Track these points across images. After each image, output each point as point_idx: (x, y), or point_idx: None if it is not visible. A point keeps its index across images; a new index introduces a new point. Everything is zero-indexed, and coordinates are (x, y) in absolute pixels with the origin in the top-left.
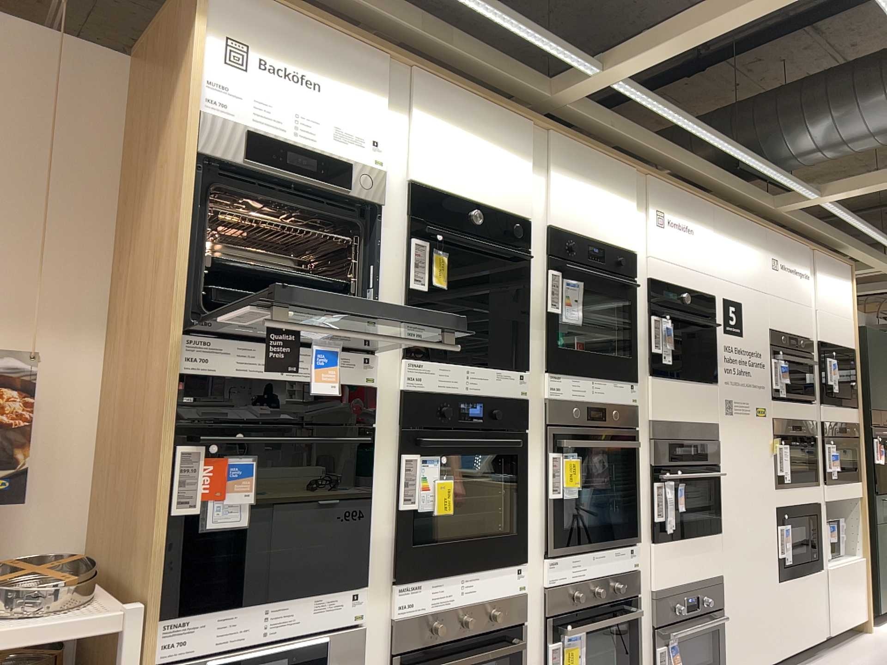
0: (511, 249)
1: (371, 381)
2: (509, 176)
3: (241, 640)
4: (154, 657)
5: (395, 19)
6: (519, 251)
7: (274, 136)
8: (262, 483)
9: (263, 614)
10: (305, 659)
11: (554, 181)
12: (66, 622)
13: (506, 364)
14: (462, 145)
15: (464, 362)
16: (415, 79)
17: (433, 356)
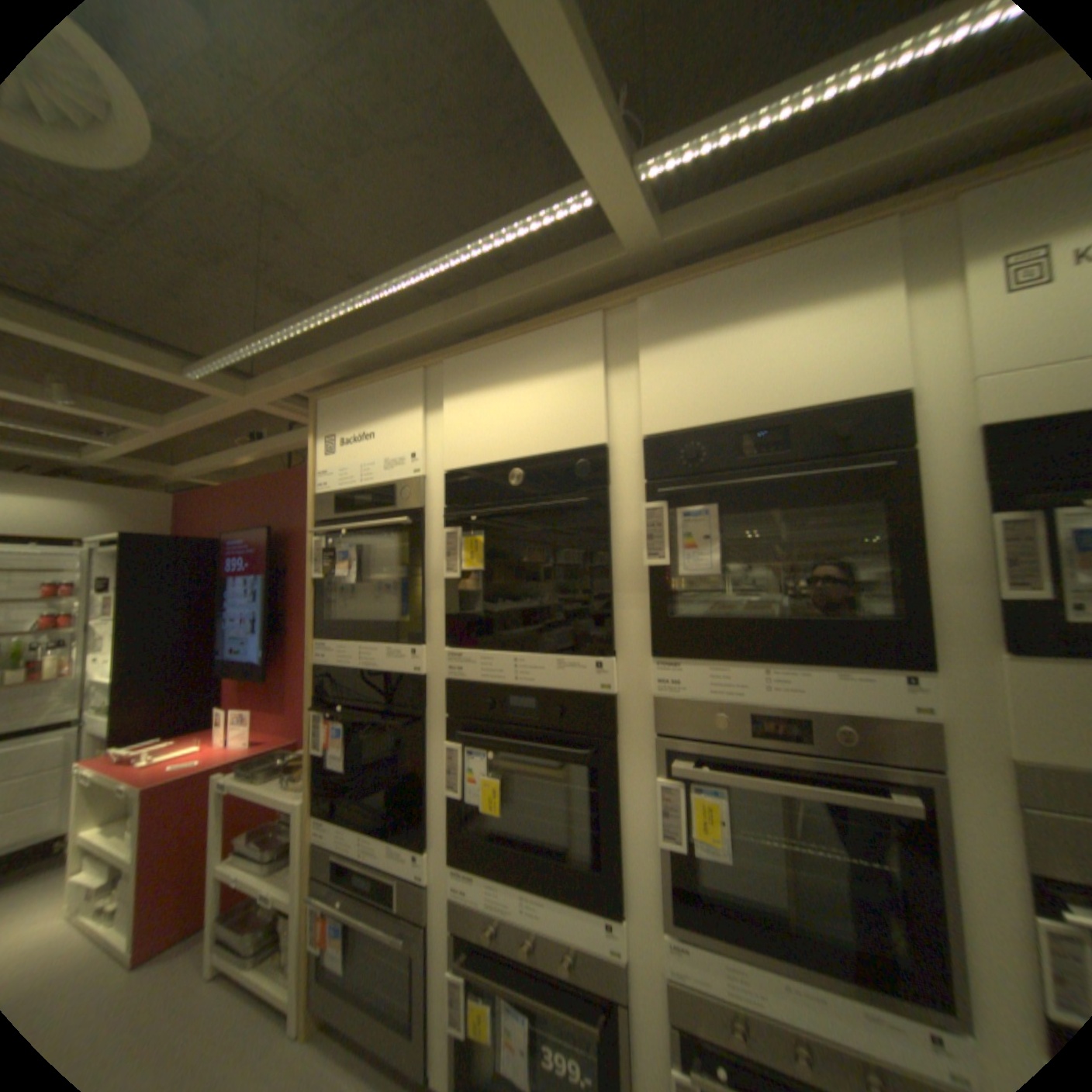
0: (570, 495)
1: (416, 673)
2: (566, 398)
3: (348, 861)
4: (296, 847)
5: (416, 324)
6: (578, 495)
7: (343, 488)
8: (340, 750)
9: (352, 848)
10: (378, 901)
11: (654, 358)
12: (269, 806)
13: (581, 650)
14: (494, 399)
15: (515, 650)
16: (444, 364)
17: (482, 645)
